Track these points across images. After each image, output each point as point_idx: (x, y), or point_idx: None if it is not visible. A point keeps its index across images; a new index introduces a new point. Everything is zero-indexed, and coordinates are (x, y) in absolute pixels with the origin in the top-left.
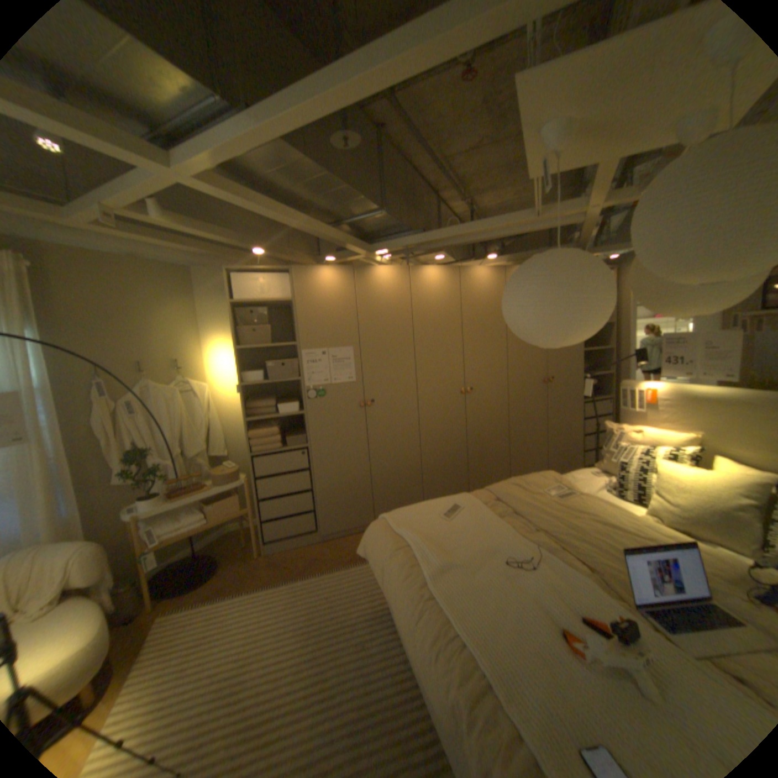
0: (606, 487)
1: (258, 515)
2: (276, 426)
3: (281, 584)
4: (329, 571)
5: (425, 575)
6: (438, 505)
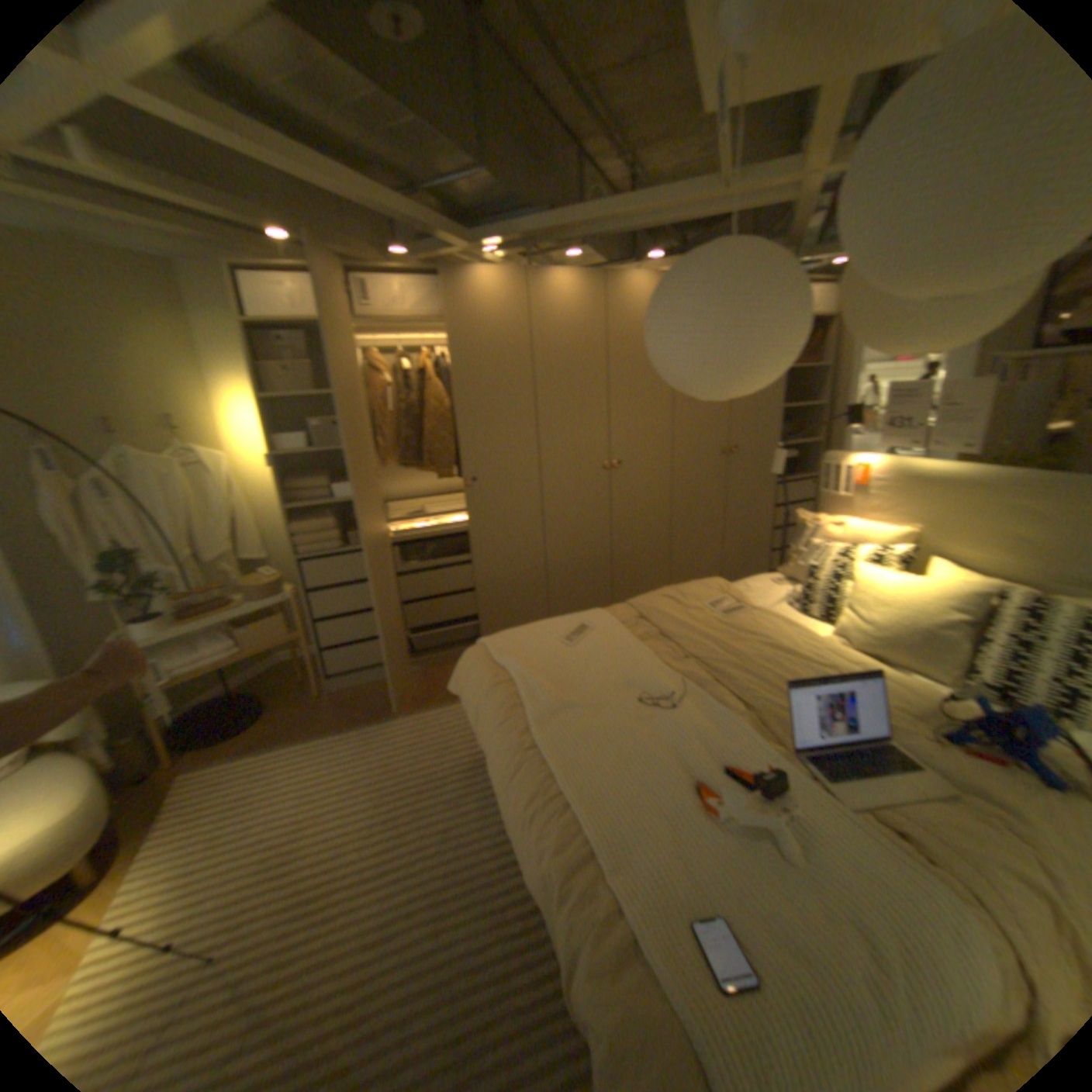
0: (785, 599)
1: (313, 641)
2: (331, 516)
3: (348, 729)
4: (415, 712)
5: (527, 718)
6: (557, 624)
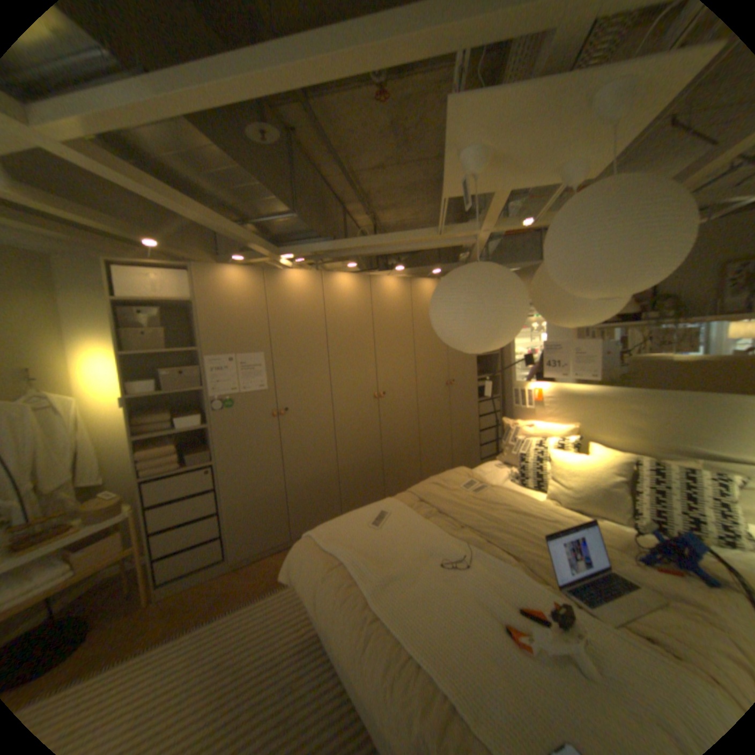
0: (509, 477)
1: (149, 553)
2: (172, 443)
3: (182, 632)
4: (243, 605)
5: (365, 595)
6: (365, 513)
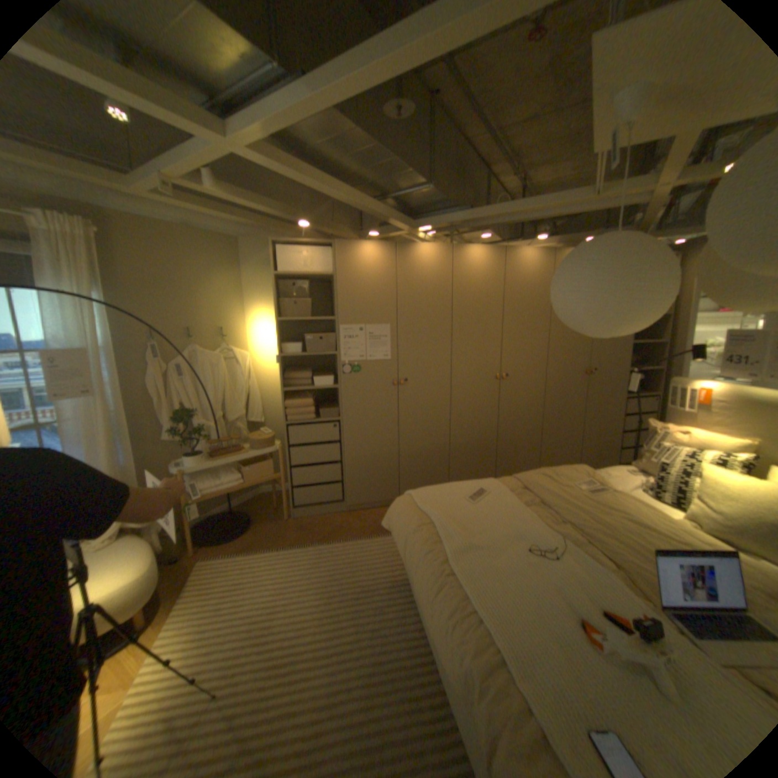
0: (641, 487)
1: (290, 480)
2: (311, 397)
3: (308, 545)
4: (353, 539)
5: (447, 552)
6: (464, 487)
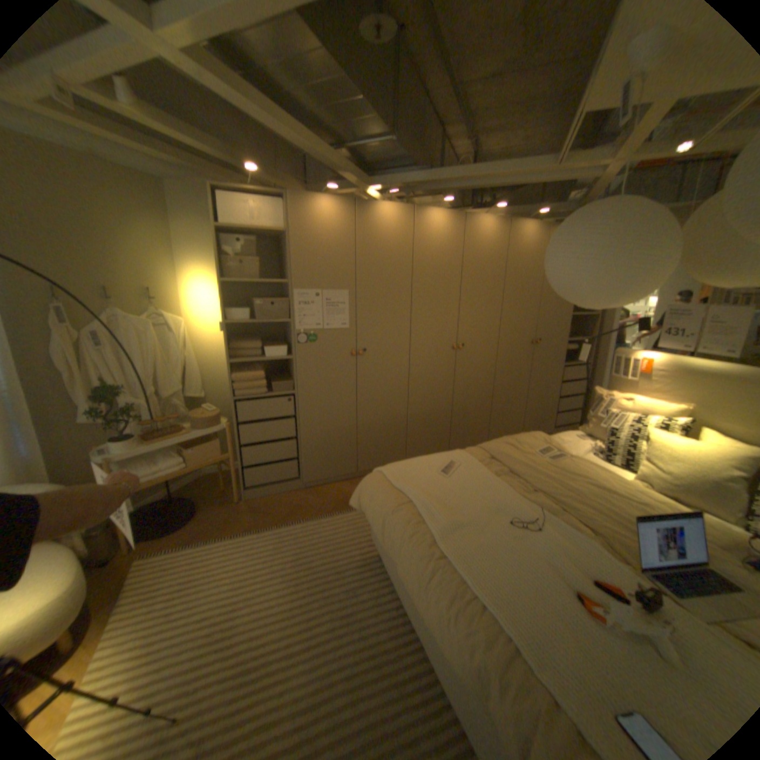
0: (592, 450)
1: (240, 461)
2: (261, 369)
3: (265, 529)
4: (314, 518)
5: (433, 533)
6: (434, 460)
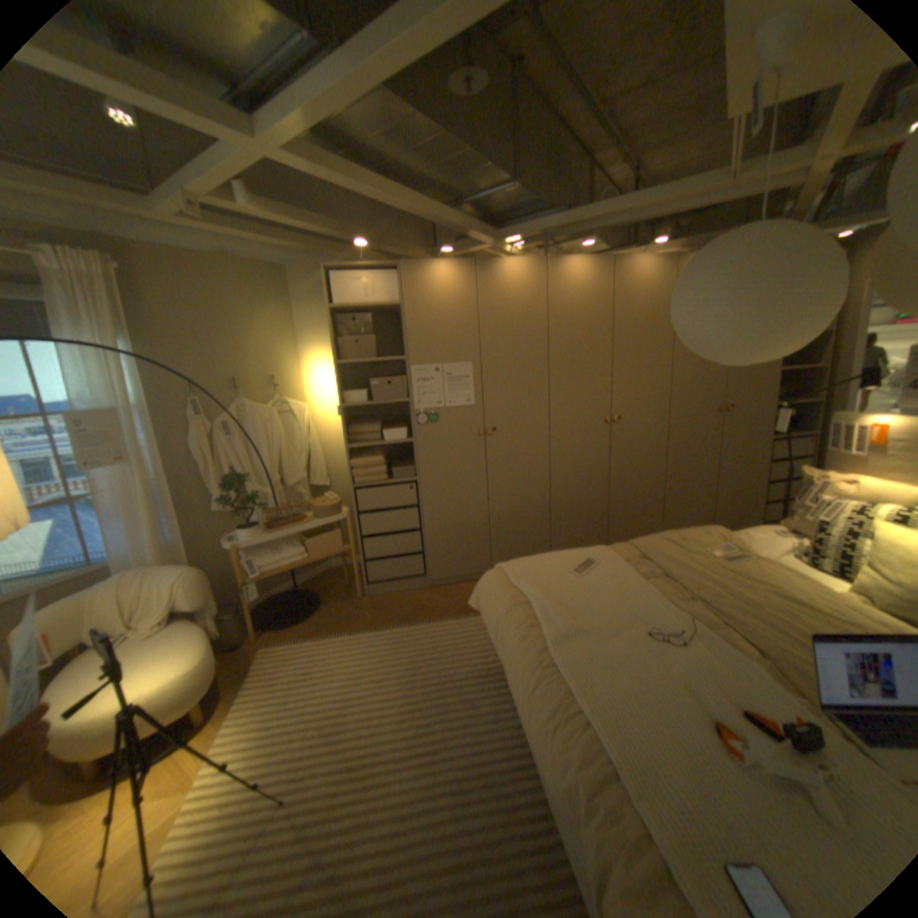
0: (794, 551)
1: (362, 552)
2: (382, 454)
3: (386, 627)
4: (438, 620)
5: (547, 638)
6: (568, 557)
